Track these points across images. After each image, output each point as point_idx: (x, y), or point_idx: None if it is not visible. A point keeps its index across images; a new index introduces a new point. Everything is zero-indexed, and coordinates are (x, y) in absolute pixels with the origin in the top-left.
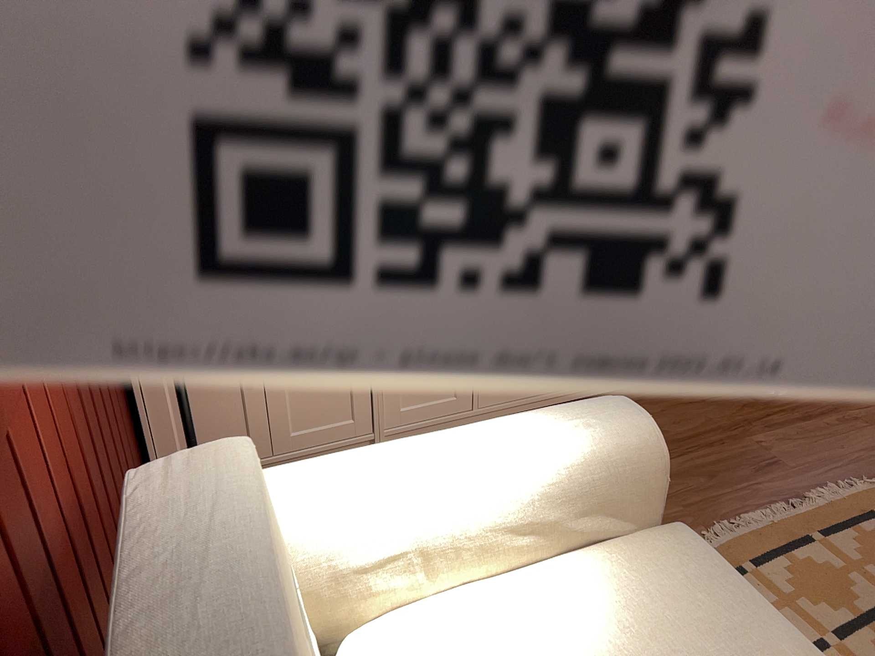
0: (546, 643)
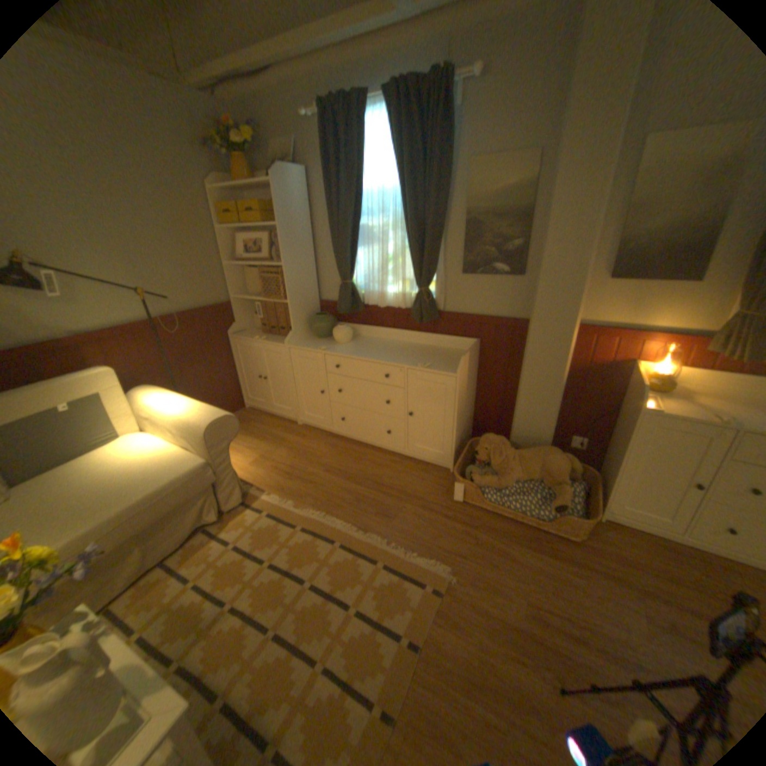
0: (139, 454)
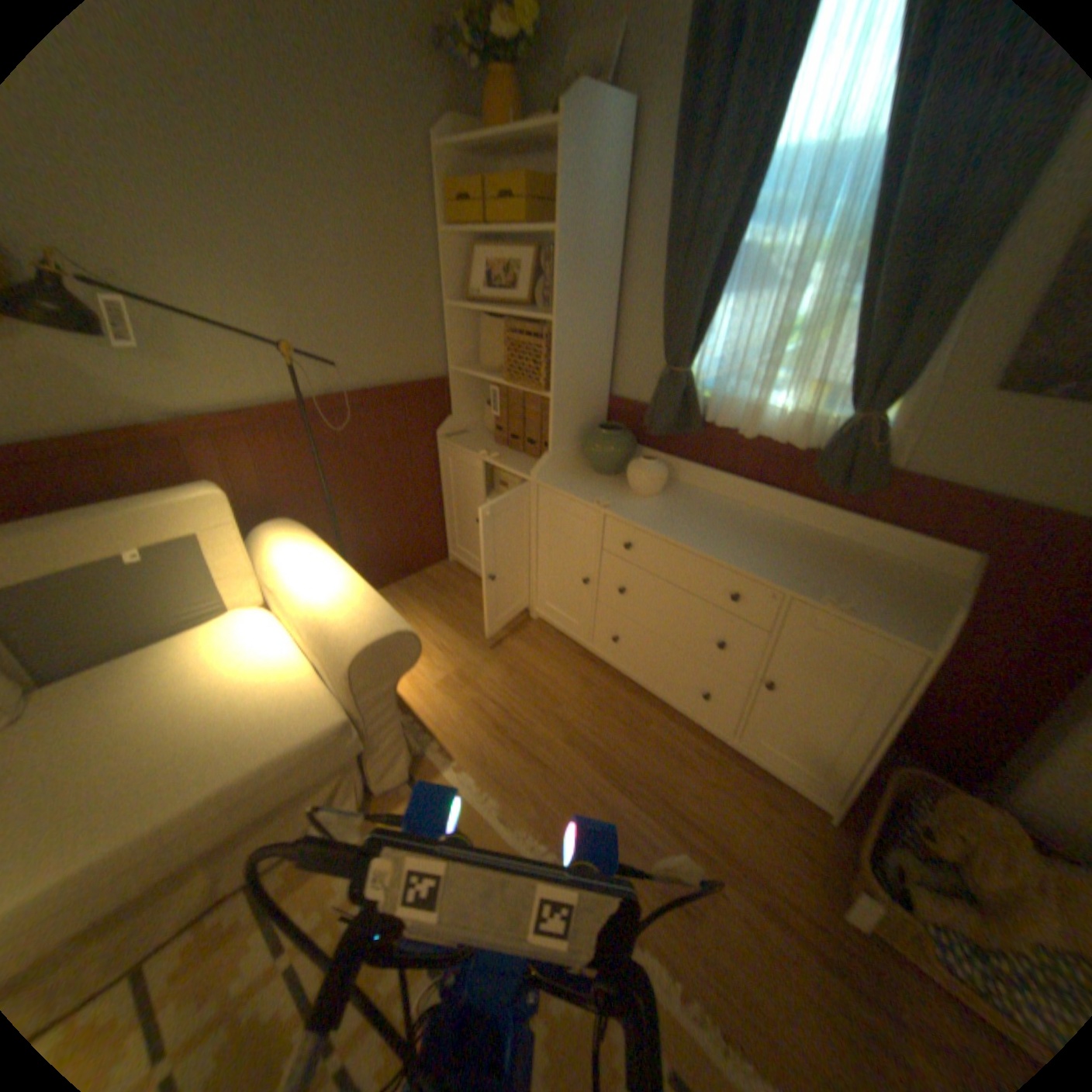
0: (242, 670)
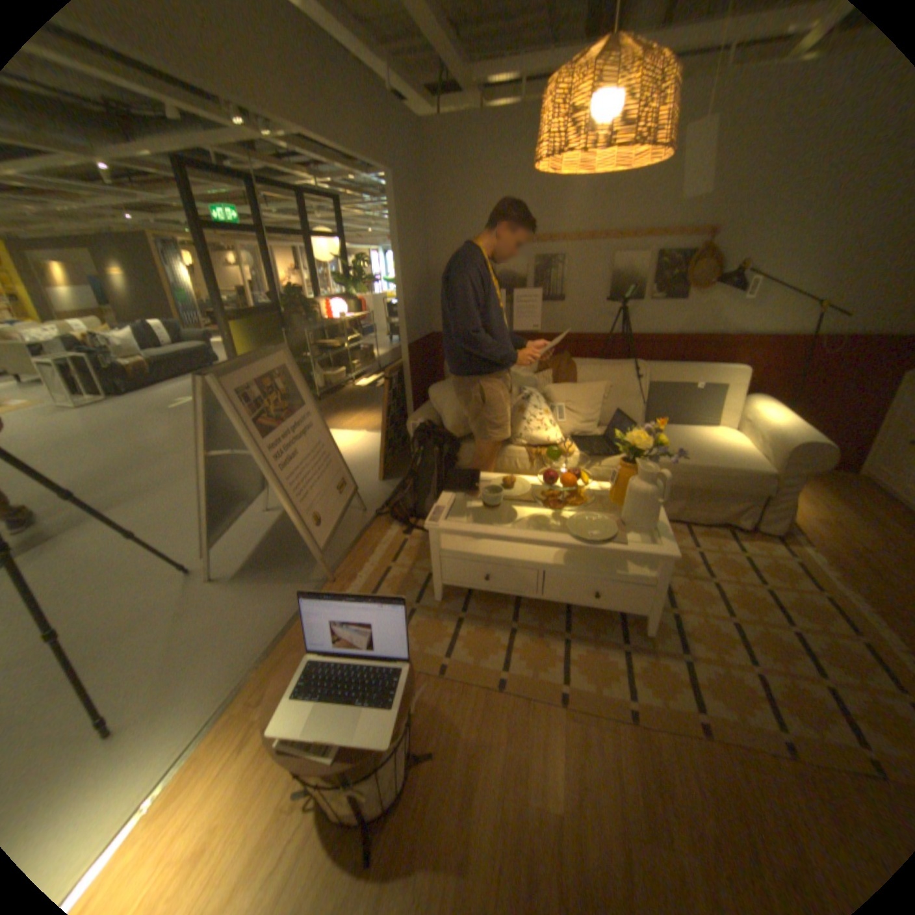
0: (727, 443)
